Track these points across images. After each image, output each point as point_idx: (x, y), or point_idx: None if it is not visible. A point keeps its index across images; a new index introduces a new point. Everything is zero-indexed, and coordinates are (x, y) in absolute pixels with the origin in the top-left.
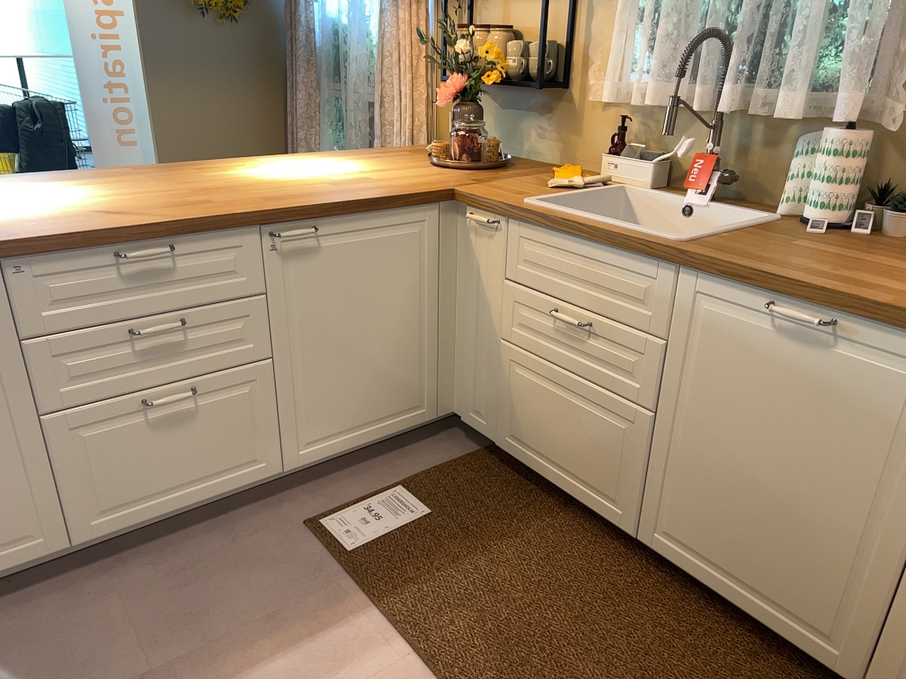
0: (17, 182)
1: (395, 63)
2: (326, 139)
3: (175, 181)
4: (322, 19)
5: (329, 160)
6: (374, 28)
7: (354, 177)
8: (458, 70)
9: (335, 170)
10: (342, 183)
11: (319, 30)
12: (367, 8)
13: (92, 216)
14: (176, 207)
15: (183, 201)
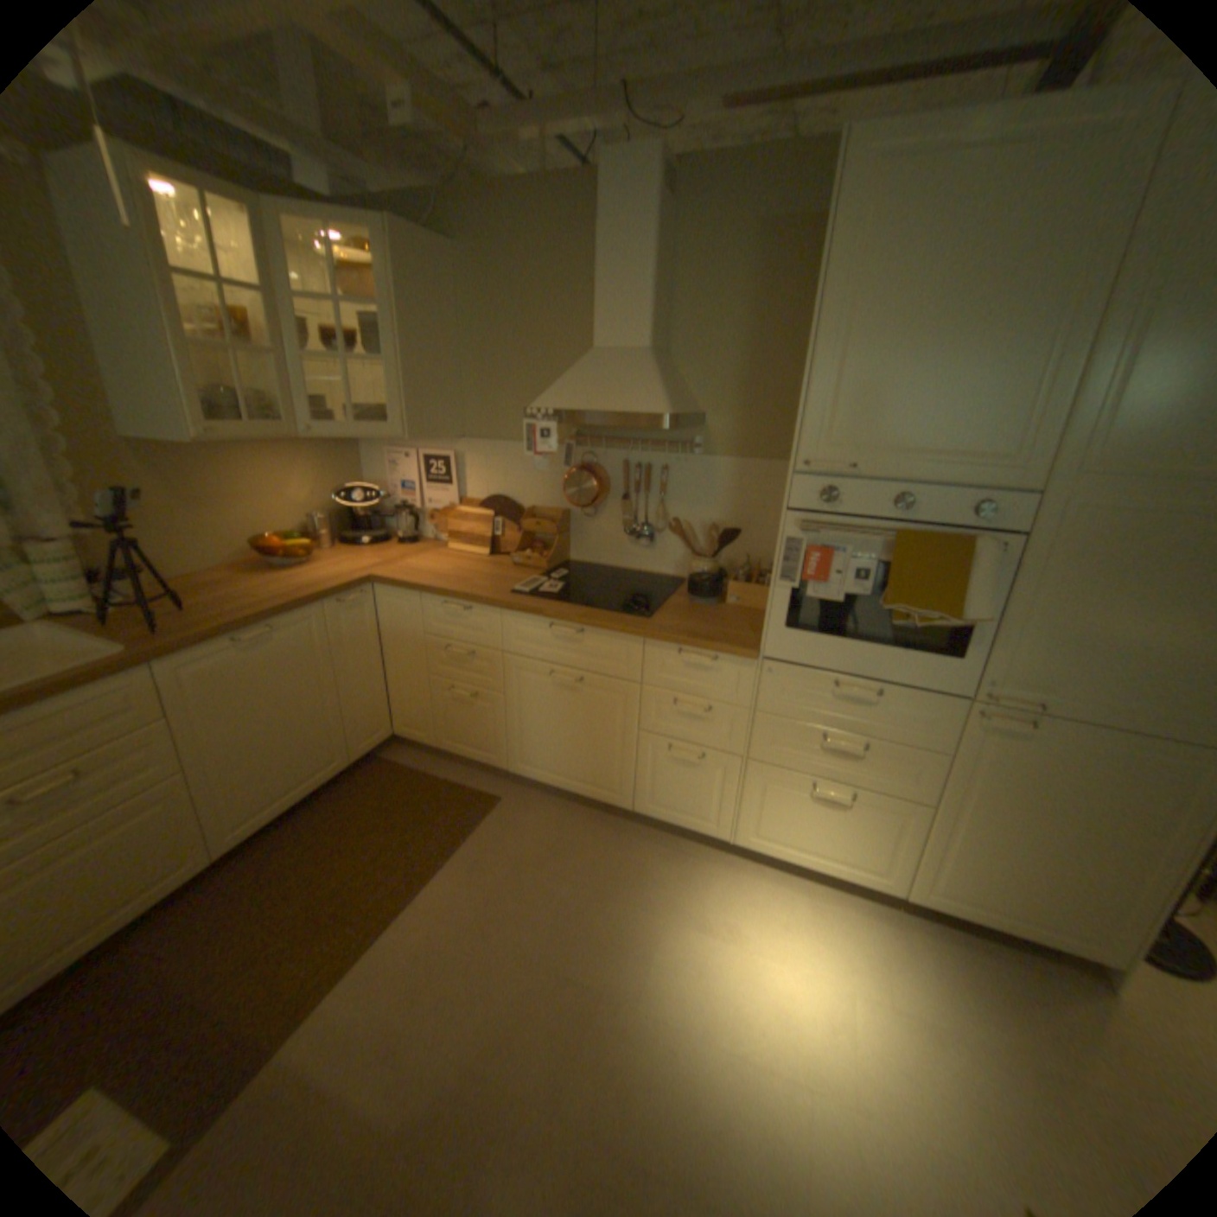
0: None
1: None
2: None
3: None
4: None
5: None
6: None
7: None
8: None
9: None
10: None
11: None
12: None
13: None
14: None
15: None
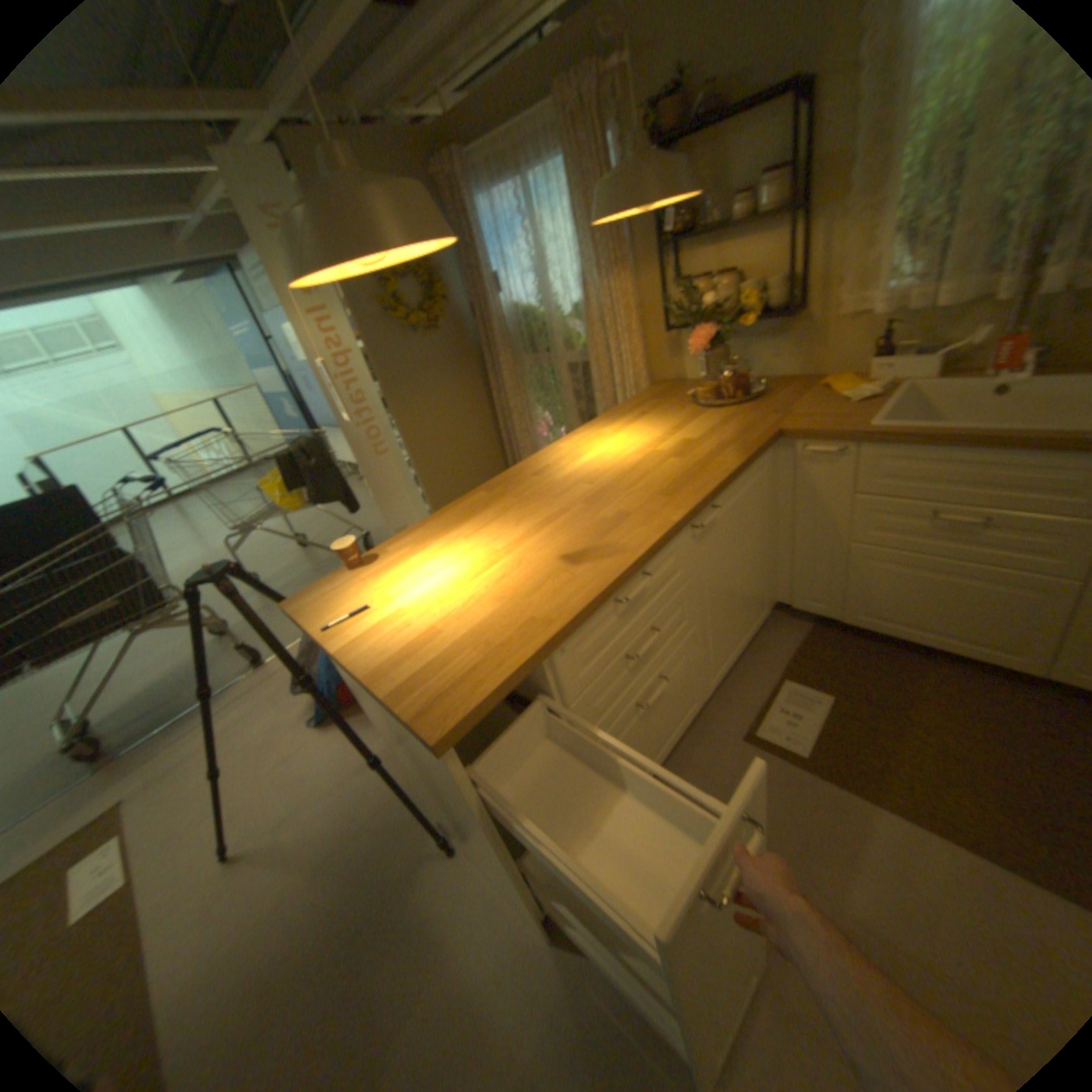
0: (418, 541)
1: (600, 325)
2: (533, 402)
3: (542, 495)
4: (505, 305)
5: (613, 428)
6: (566, 301)
7: (675, 443)
8: (705, 319)
9: (643, 439)
10: (681, 453)
11: (503, 314)
12: (553, 284)
13: (561, 567)
14: (608, 530)
15: (600, 520)
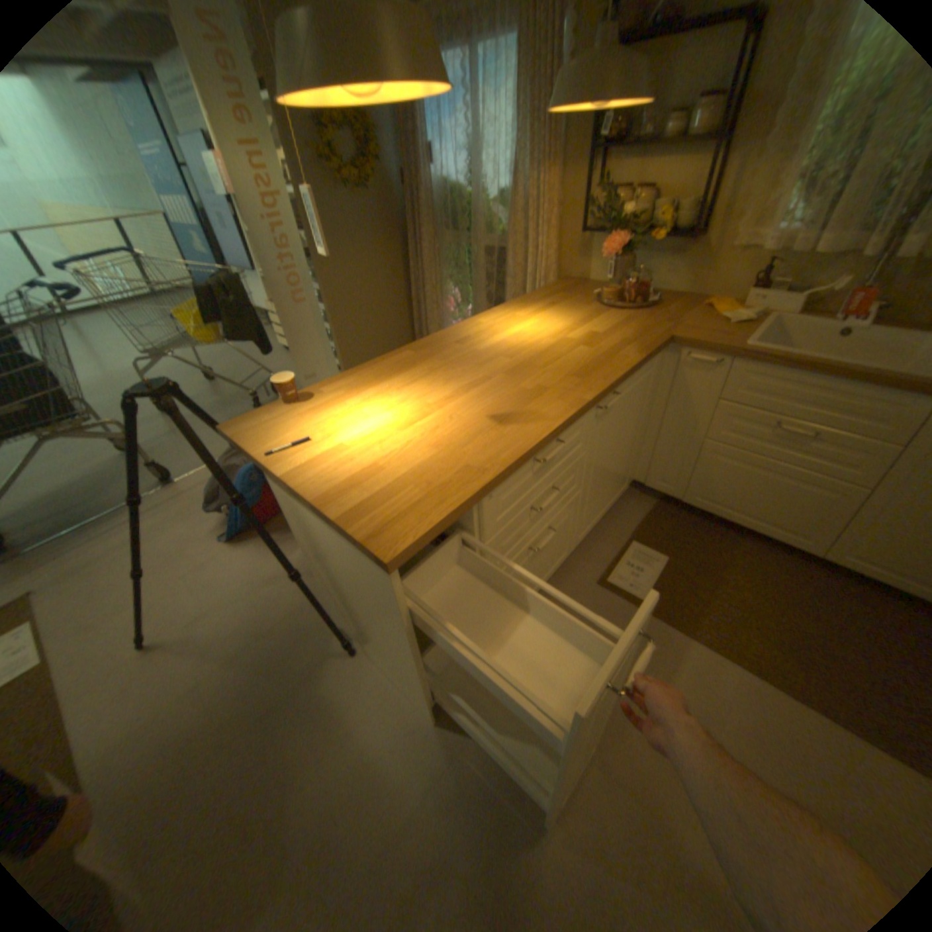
0: (353, 386)
1: (524, 215)
2: (448, 277)
3: (467, 361)
4: (436, 177)
5: (527, 312)
6: (495, 185)
7: (585, 333)
8: (624, 226)
9: (556, 326)
10: (590, 343)
11: (432, 186)
12: (485, 166)
13: (491, 426)
14: (530, 399)
15: (522, 390)
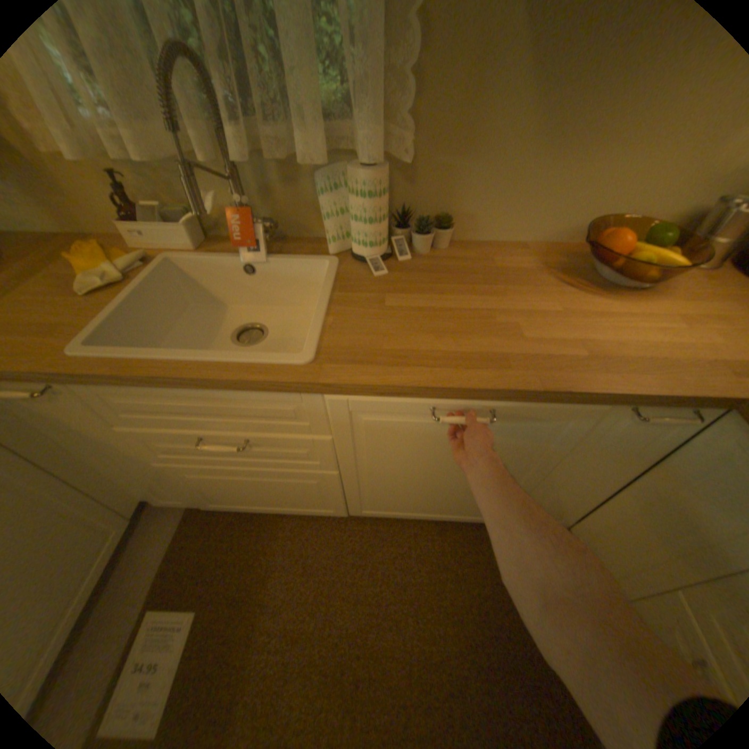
0: None
1: None
2: None
3: None
4: None
5: None
6: None
7: None
8: None
9: None
10: None
11: None
12: None
13: None
14: None
15: None
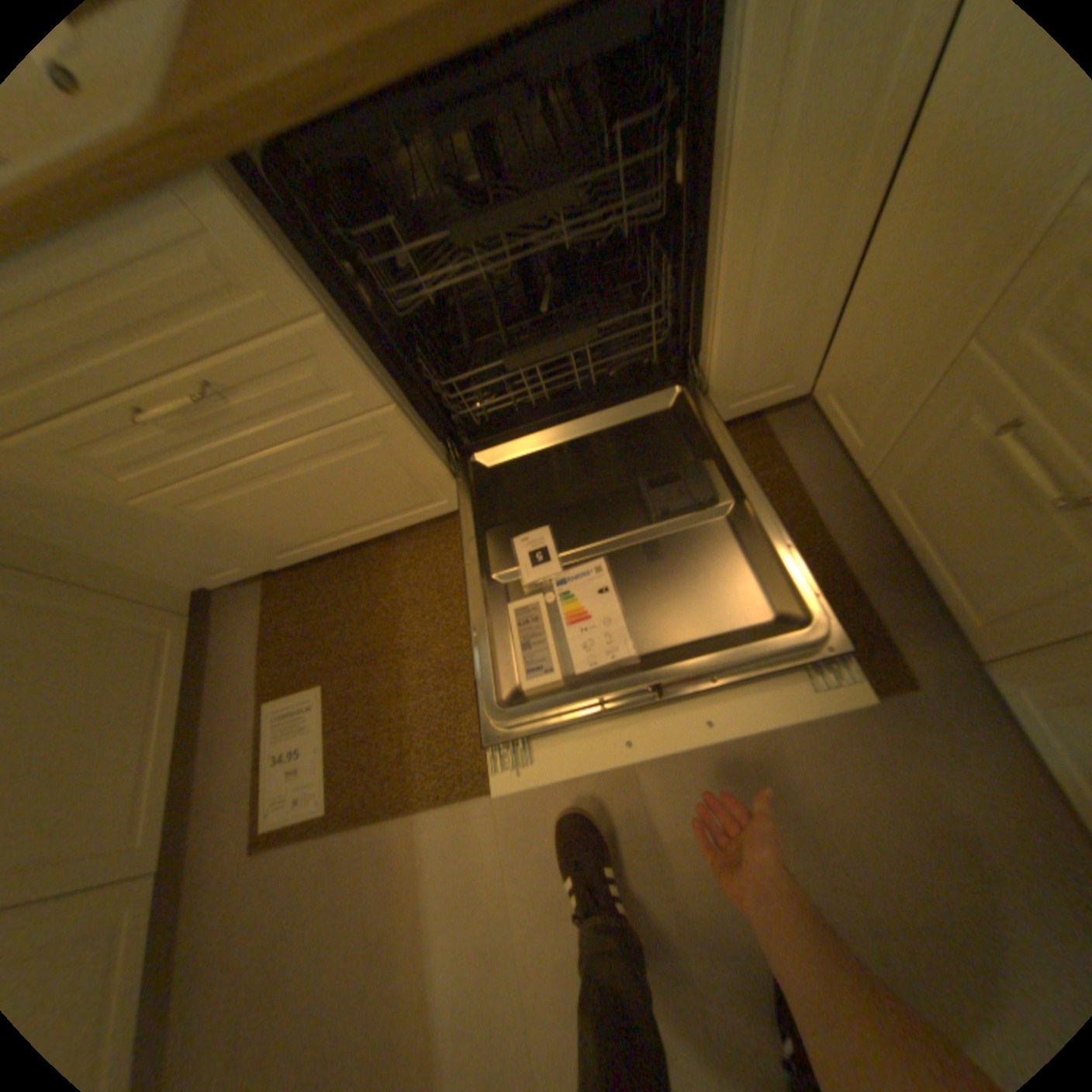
0: None
1: None
2: None
3: None
4: None
5: None
6: None
7: None
8: None
9: None
10: None
11: None
12: None
13: None
14: None
15: None
